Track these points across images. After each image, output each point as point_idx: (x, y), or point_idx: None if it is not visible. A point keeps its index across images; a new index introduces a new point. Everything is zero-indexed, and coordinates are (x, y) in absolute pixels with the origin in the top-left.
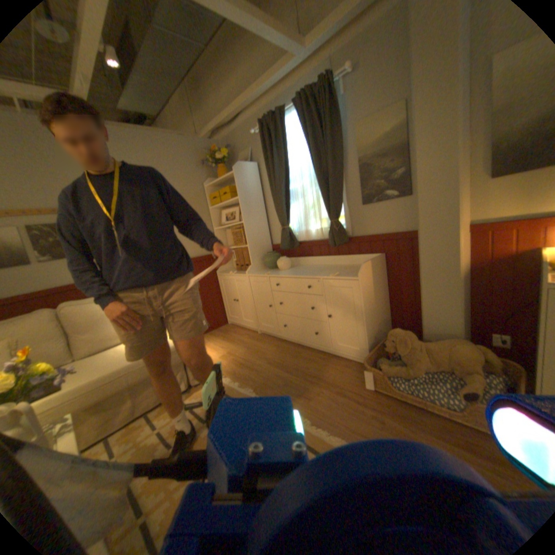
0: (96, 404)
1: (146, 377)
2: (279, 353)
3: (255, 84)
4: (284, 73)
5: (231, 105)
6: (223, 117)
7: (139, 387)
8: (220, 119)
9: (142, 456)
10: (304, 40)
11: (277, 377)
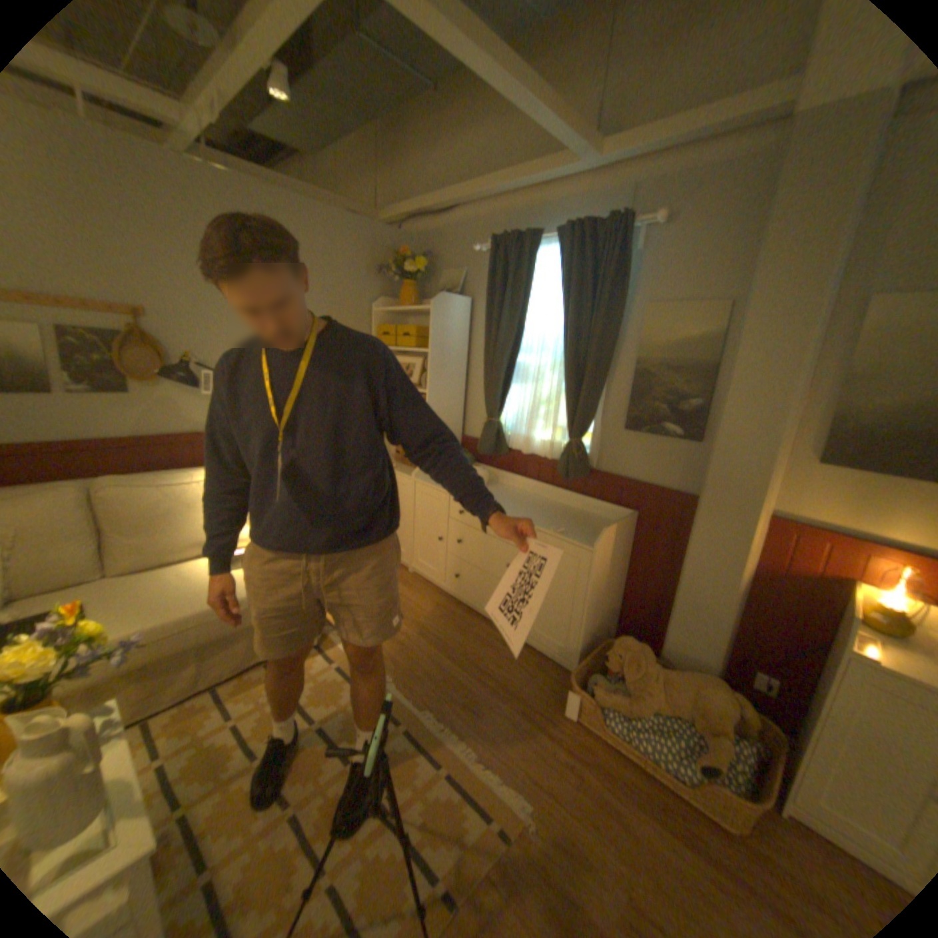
0: (141, 669)
1: (228, 635)
2: (440, 619)
3: (500, 175)
4: (554, 177)
5: (449, 191)
6: (430, 203)
7: (213, 648)
8: (426, 204)
9: (208, 767)
10: (601, 143)
11: (433, 664)
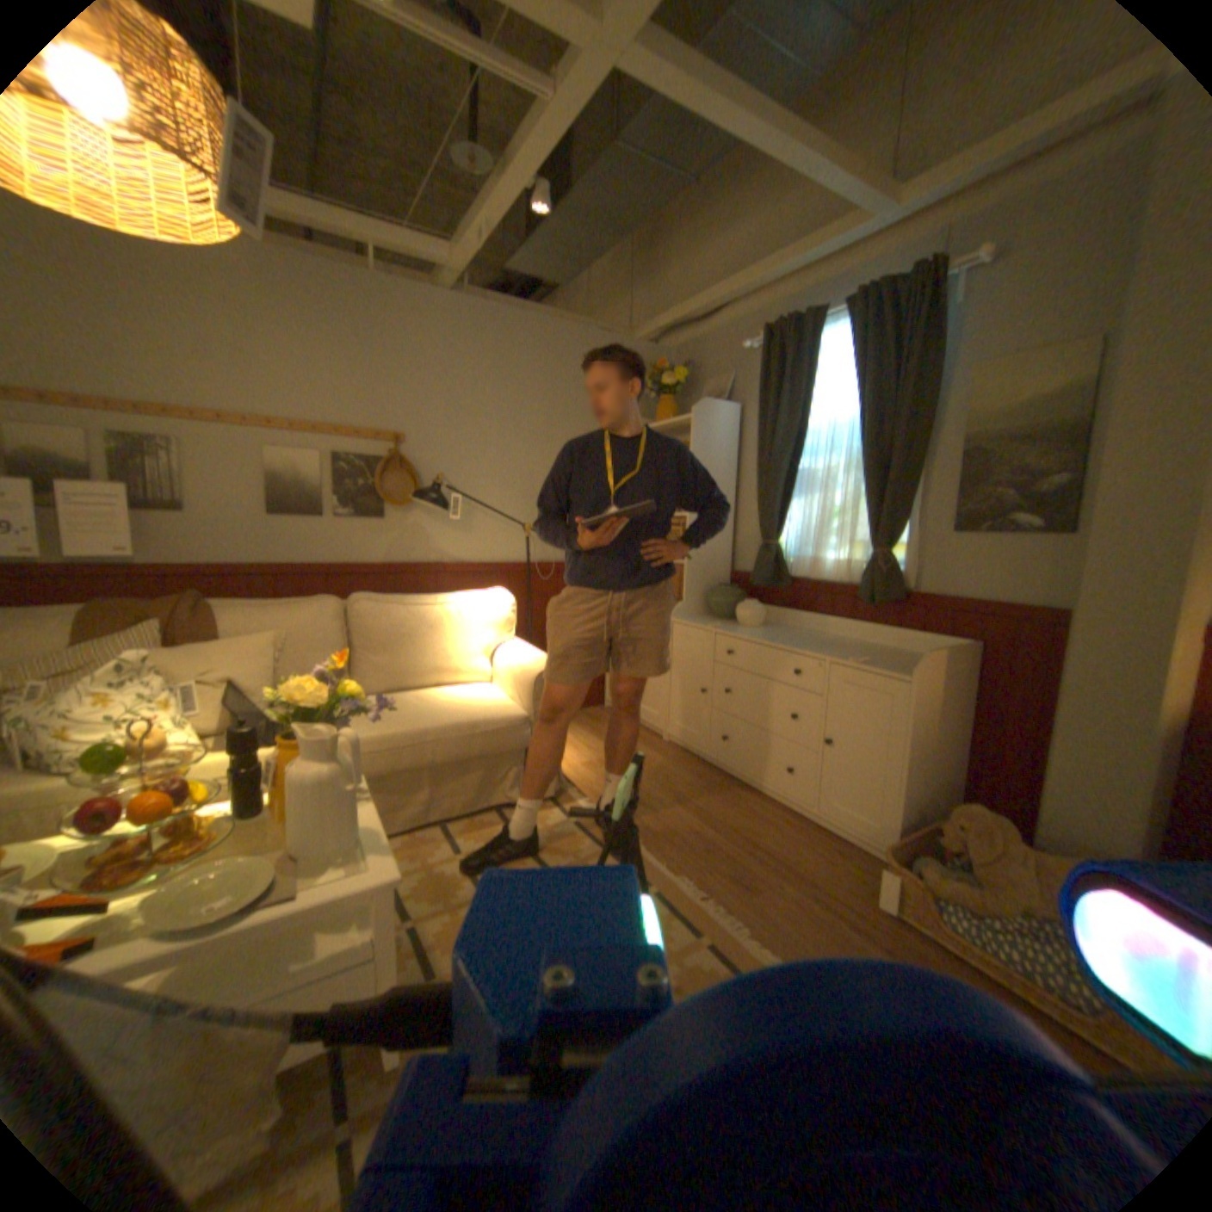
0: (380, 778)
1: (463, 757)
2: (703, 789)
3: (775, 257)
4: (842, 243)
5: (715, 288)
6: (693, 307)
7: (447, 771)
8: (688, 309)
9: (437, 889)
10: (900, 190)
11: (693, 832)
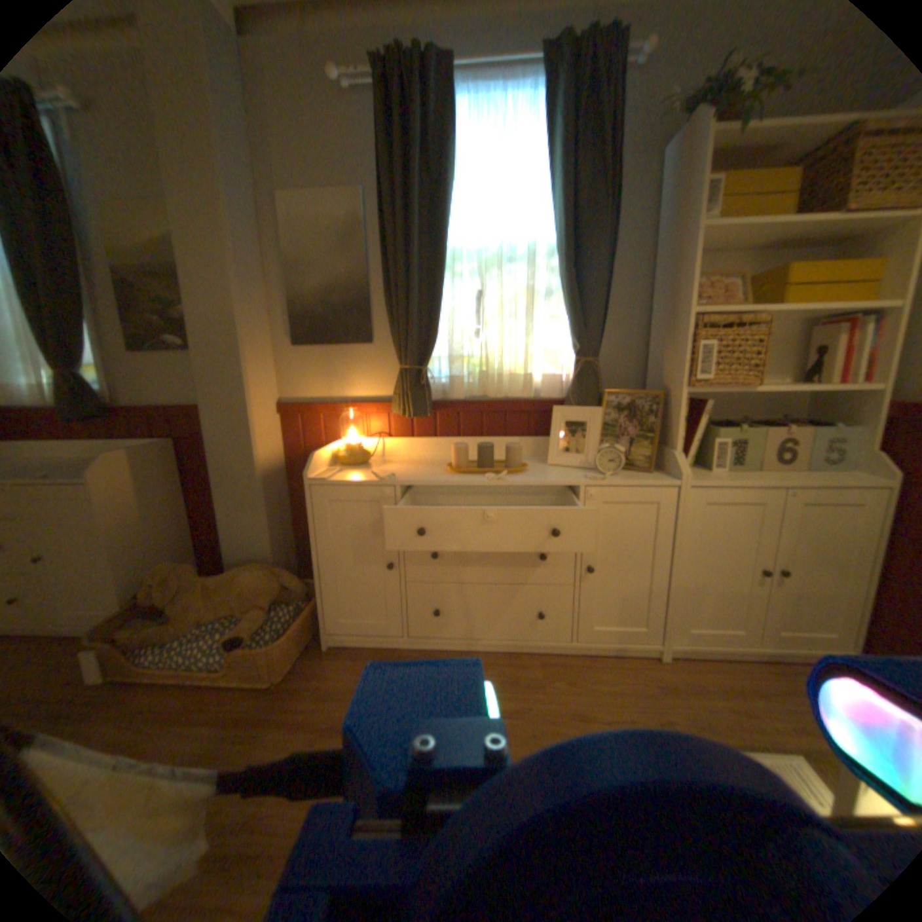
0: None
1: None
2: None
3: None
4: None
5: None
6: None
7: None
8: None
9: None
10: None
11: None
